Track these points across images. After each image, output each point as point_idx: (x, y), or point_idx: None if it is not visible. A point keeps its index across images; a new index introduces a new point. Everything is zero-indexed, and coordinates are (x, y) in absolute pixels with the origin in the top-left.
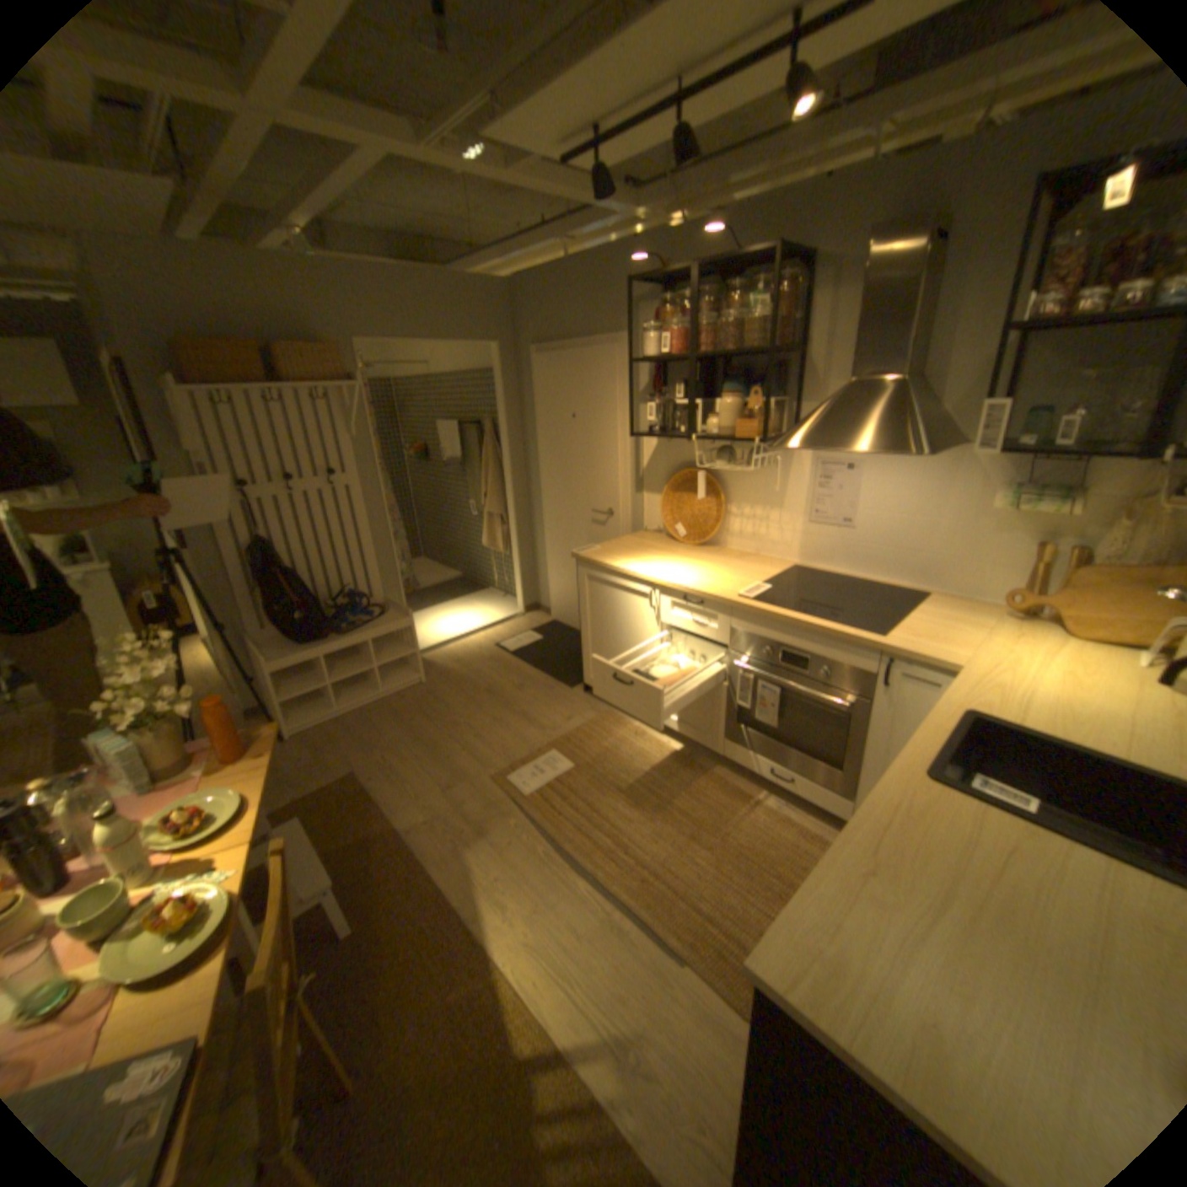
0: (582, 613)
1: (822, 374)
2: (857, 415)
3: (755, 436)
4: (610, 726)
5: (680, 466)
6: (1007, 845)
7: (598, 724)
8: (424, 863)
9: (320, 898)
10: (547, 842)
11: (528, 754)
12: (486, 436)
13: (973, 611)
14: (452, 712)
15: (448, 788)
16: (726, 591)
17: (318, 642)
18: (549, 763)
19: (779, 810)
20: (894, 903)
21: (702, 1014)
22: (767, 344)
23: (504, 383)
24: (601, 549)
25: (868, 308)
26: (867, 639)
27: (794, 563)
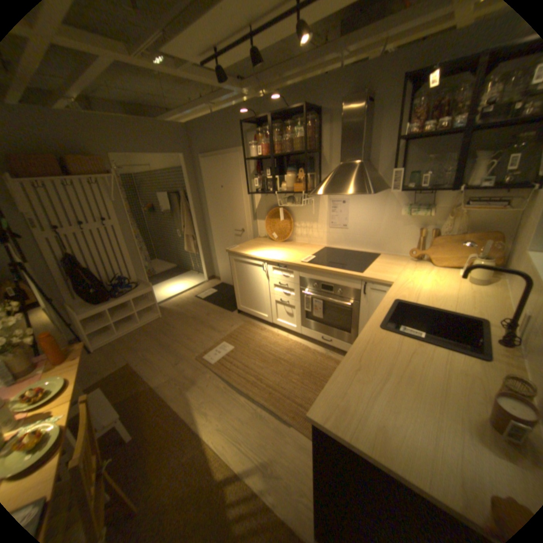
0: (233, 277)
1: (328, 162)
2: (343, 178)
3: (303, 191)
4: (250, 327)
5: (272, 207)
6: (411, 351)
7: (245, 327)
8: (166, 401)
9: (113, 424)
10: (224, 383)
11: (213, 344)
12: (181, 199)
13: (397, 259)
14: (175, 329)
15: (175, 365)
16: (296, 260)
17: (103, 303)
18: (223, 347)
19: (326, 354)
20: (367, 380)
21: (298, 446)
22: (304, 149)
23: (187, 173)
24: (239, 247)
25: (344, 132)
26: (355, 275)
27: (324, 246)
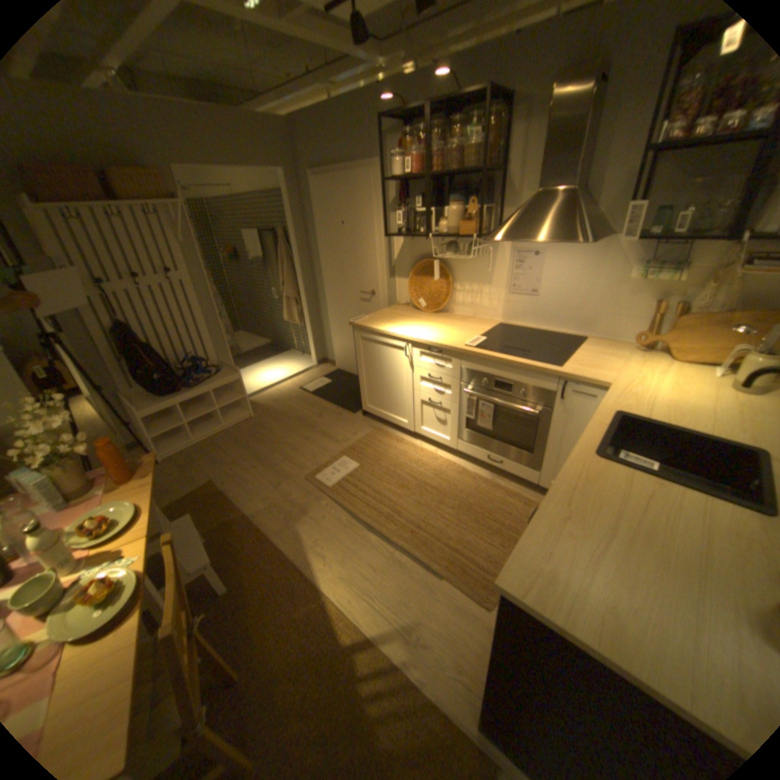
0: (359, 363)
1: (518, 187)
2: (544, 215)
3: (472, 234)
4: (382, 437)
5: (421, 258)
6: (648, 494)
7: (374, 436)
8: (267, 535)
9: (199, 565)
10: (348, 514)
11: (330, 458)
12: (280, 240)
13: (614, 347)
14: (275, 435)
15: (278, 485)
16: (457, 342)
17: (173, 394)
18: (344, 464)
19: (493, 481)
20: (584, 536)
21: (454, 607)
22: (480, 165)
23: (290, 199)
24: (370, 318)
25: (552, 136)
26: (551, 370)
27: (499, 322)
